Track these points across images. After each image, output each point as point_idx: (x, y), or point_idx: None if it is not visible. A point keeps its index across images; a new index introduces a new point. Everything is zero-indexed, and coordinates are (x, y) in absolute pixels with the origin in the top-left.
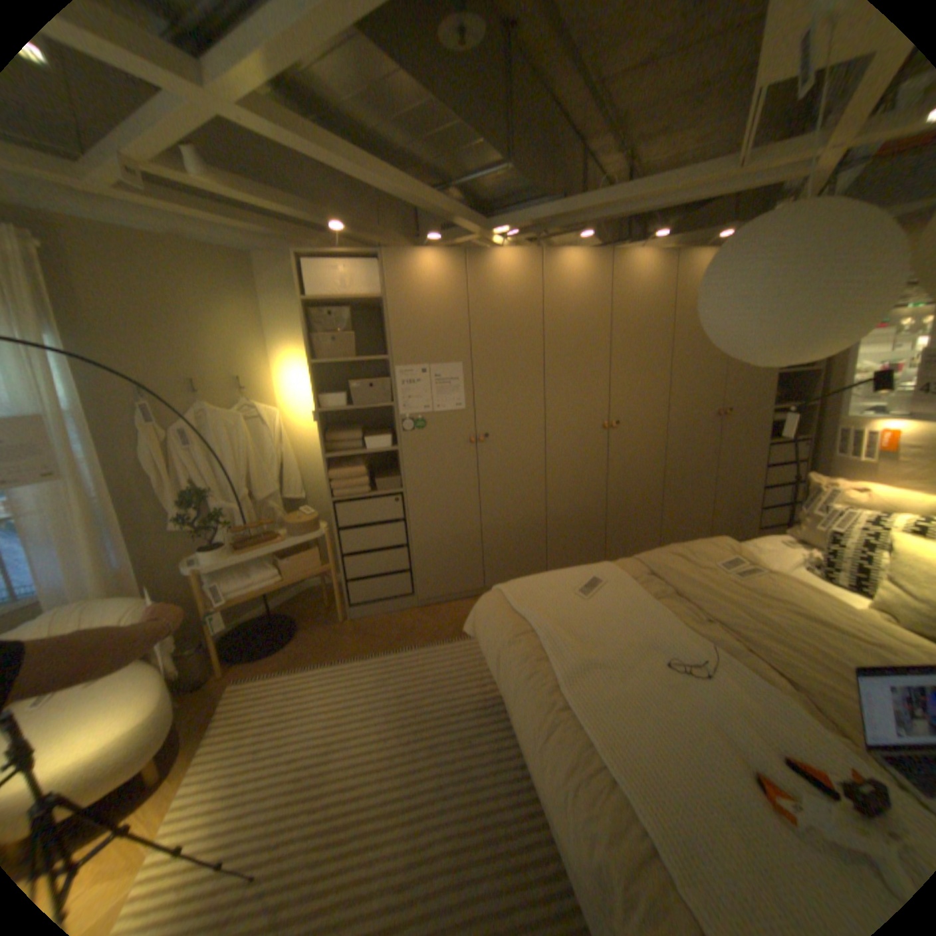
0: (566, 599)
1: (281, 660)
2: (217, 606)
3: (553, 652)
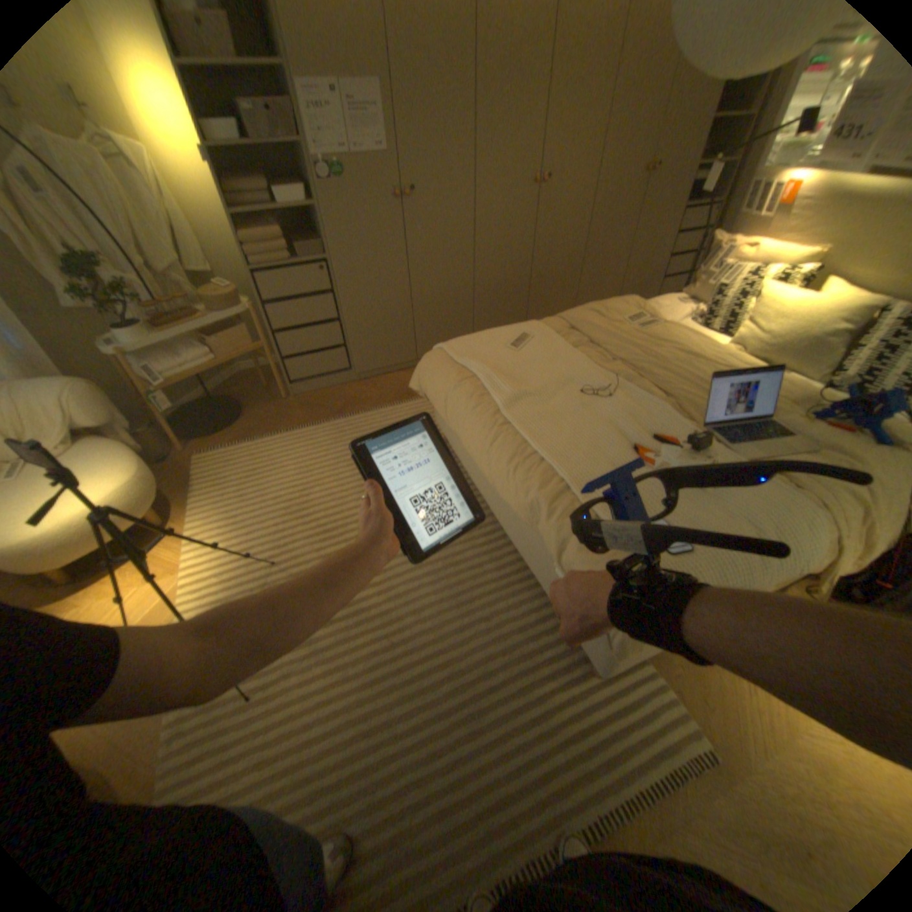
0: (498, 352)
1: (235, 432)
2: (155, 385)
3: (491, 389)
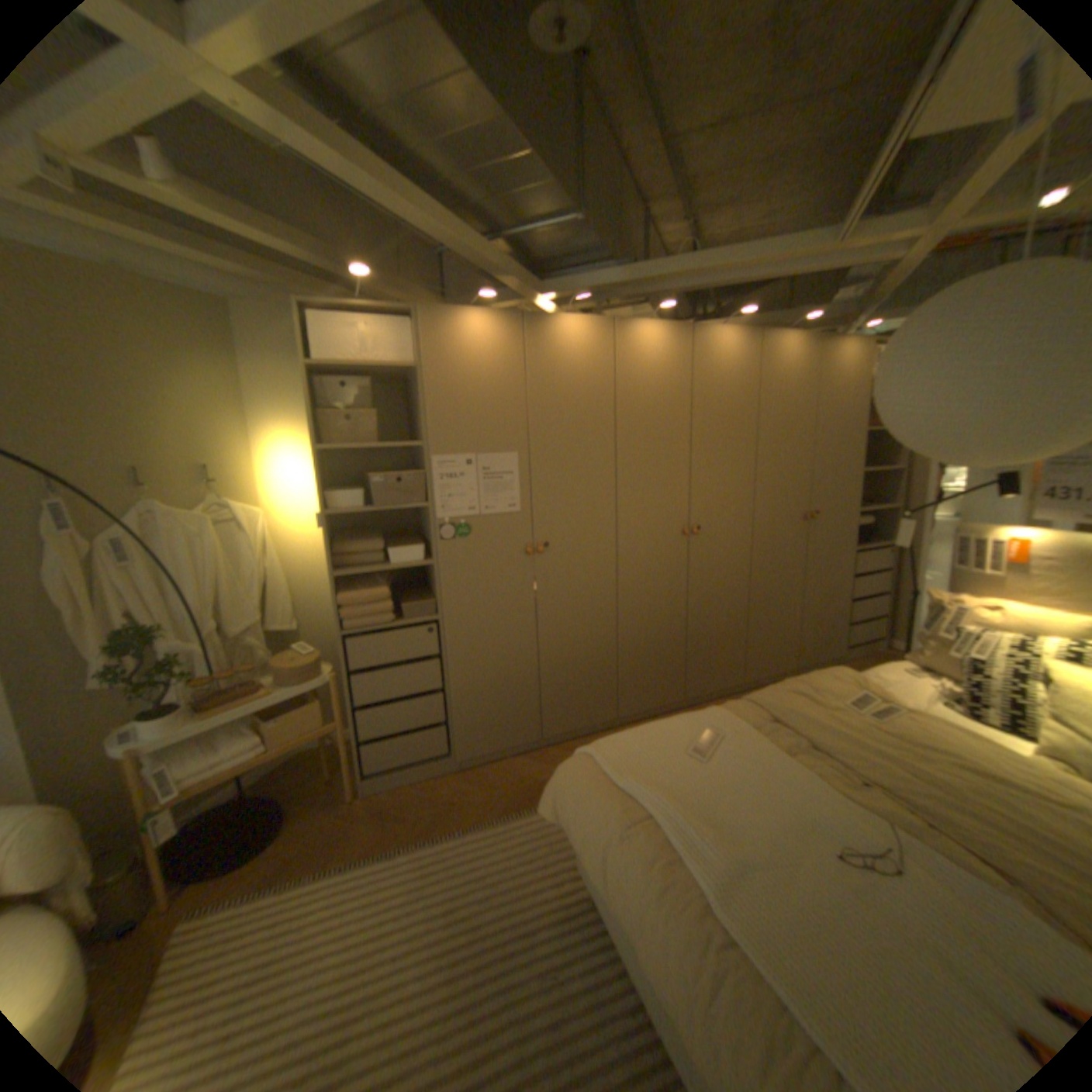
0: (679, 764)
1: (263, 868)
2: (167, 800)
3: (687, 850)
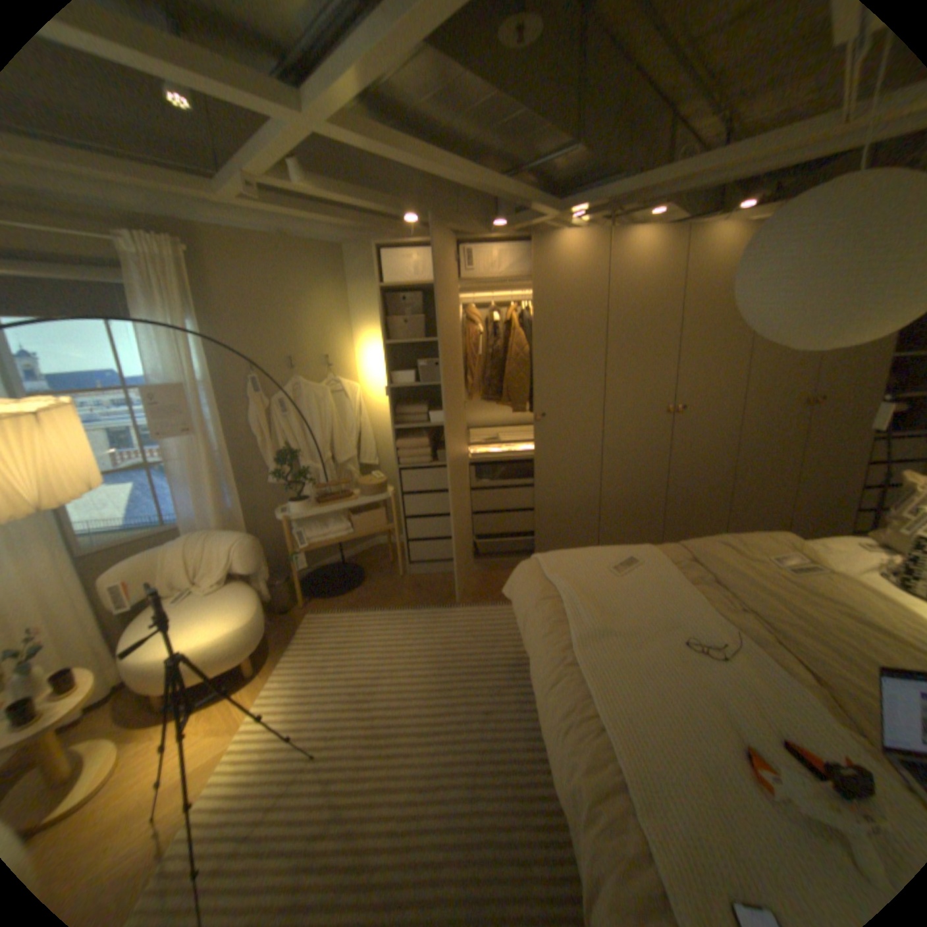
0: (598, 574)
1: (349, 600)
2: (301, 548)
3: (573, 617)
